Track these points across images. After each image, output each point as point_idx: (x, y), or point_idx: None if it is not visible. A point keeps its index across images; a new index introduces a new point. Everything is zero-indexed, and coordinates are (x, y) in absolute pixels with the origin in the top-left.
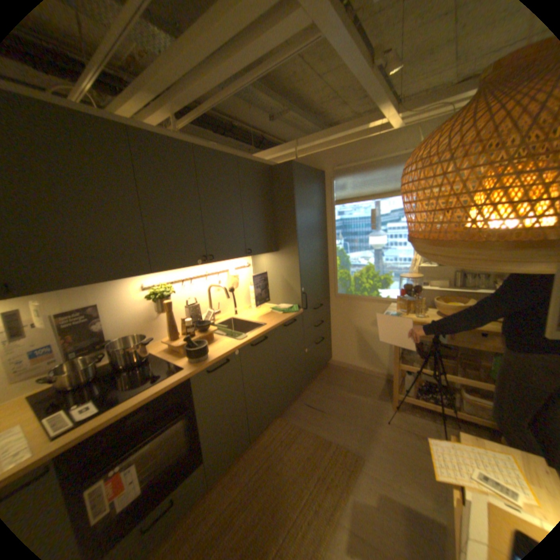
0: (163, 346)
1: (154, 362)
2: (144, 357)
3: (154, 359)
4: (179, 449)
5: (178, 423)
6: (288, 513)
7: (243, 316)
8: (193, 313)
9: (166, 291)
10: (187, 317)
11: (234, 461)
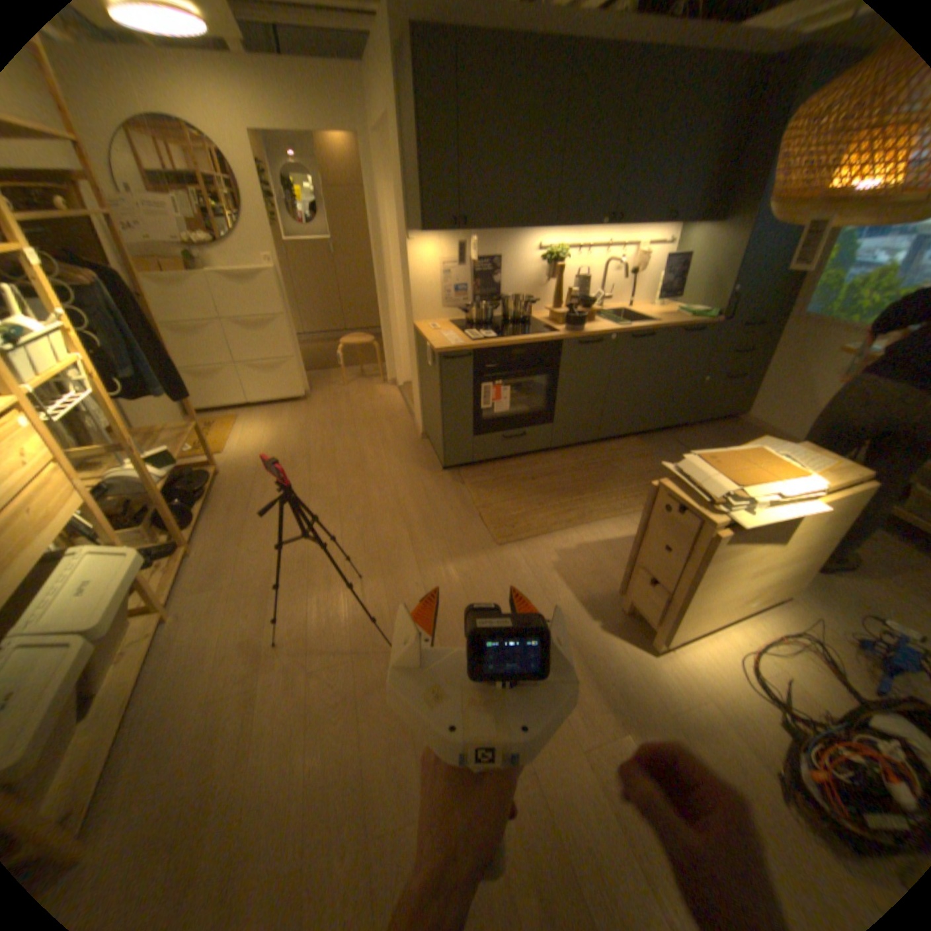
0: (543, 316)
1: (534, 323)
2: (526, 318)
3: (534, 322)
4: (536, 404)
5: (541, 381)
6: (610, 487)
7: (637, 310)
8: (580, 290)
9: (559, 256)
10: (572, 292)
11: (577, 447)
